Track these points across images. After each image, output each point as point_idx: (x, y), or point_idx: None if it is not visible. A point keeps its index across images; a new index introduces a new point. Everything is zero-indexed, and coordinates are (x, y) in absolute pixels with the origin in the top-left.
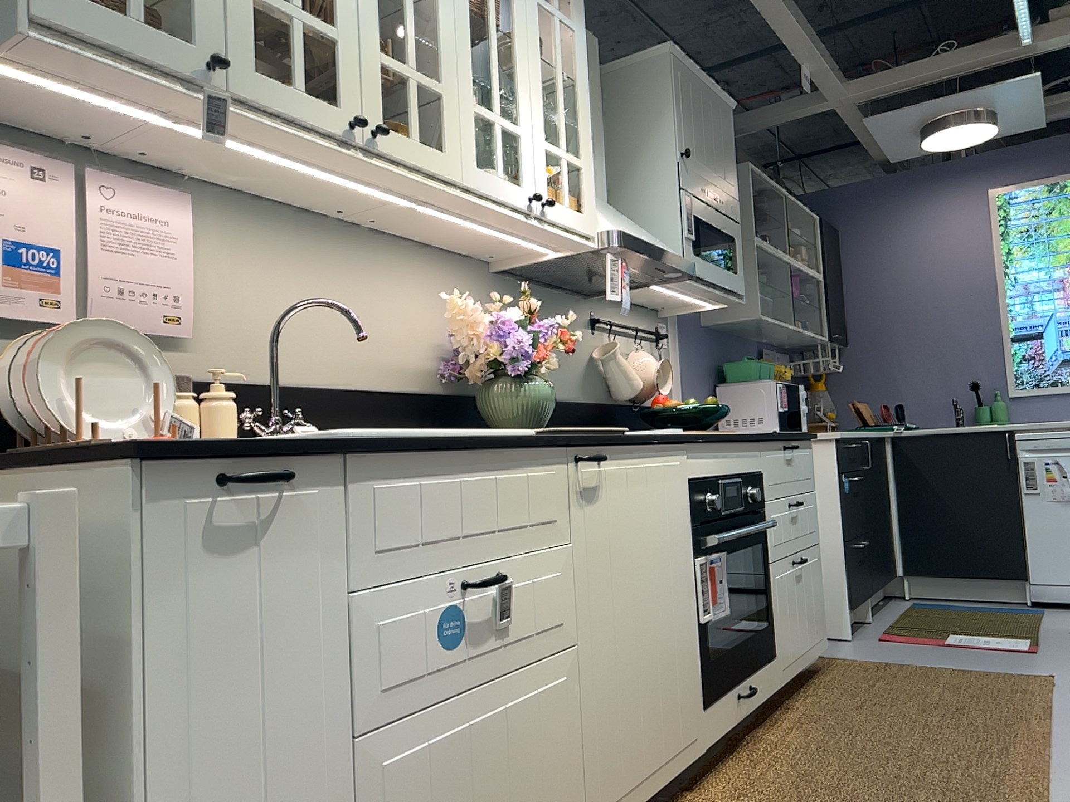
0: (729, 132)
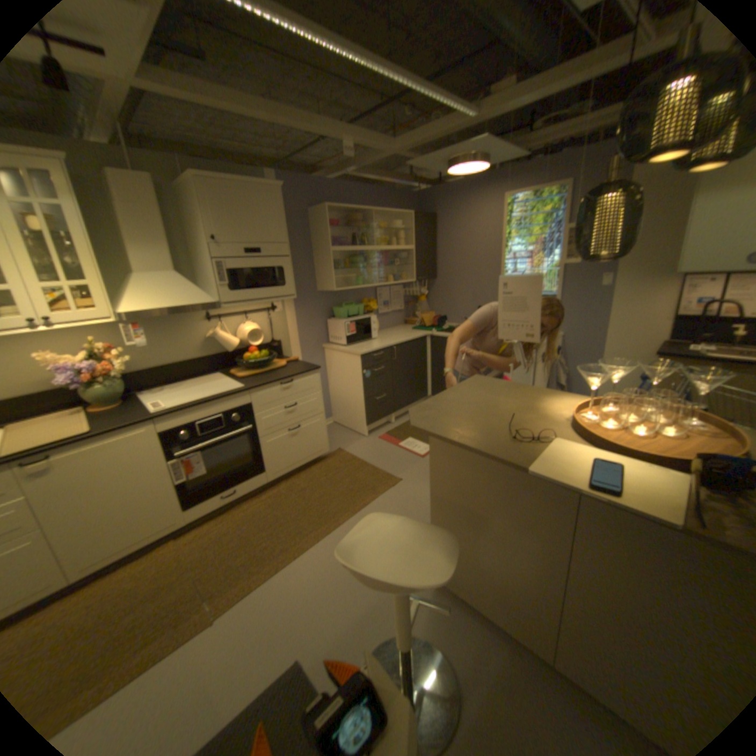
0: (273, 203)
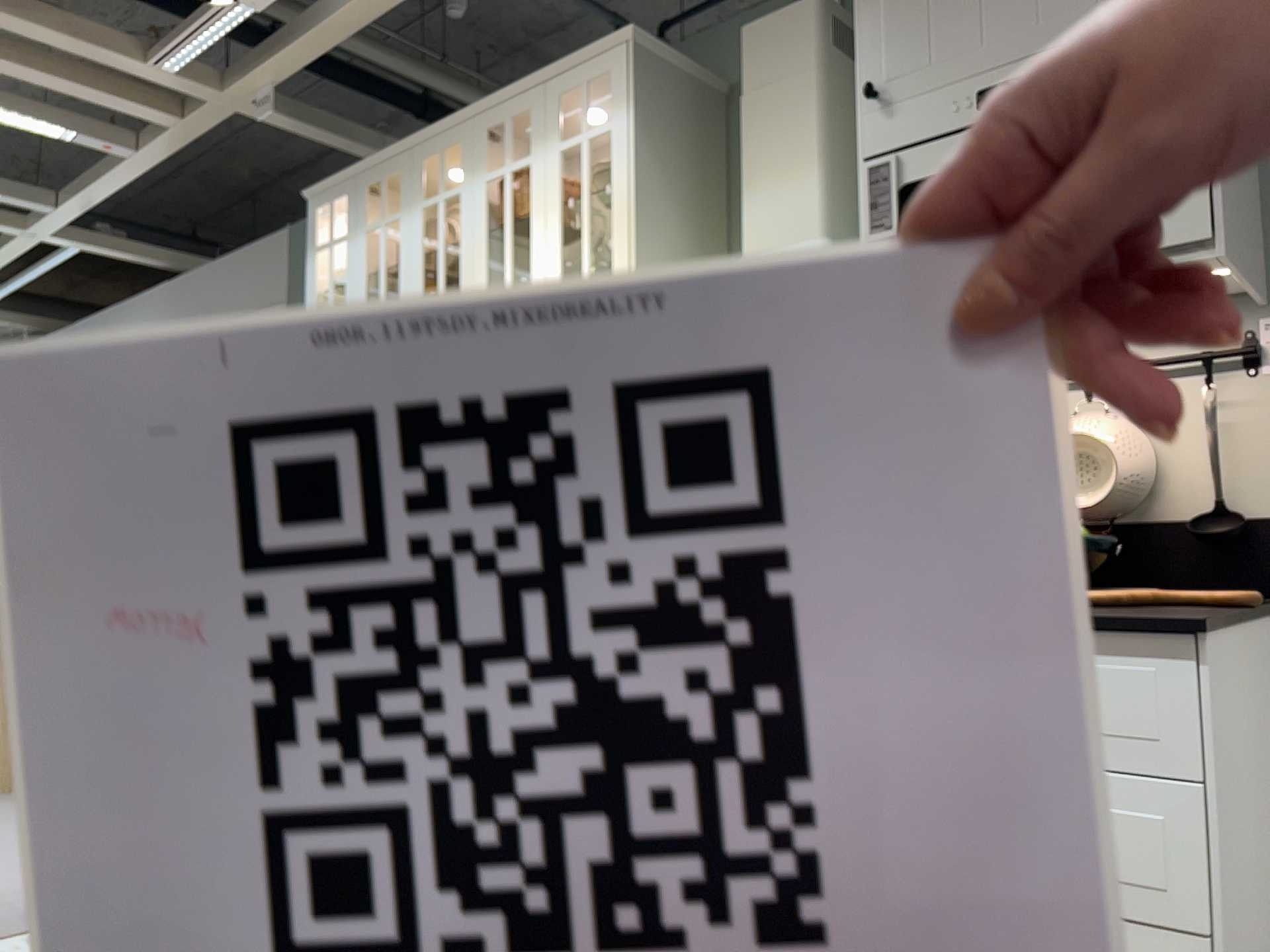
0: None
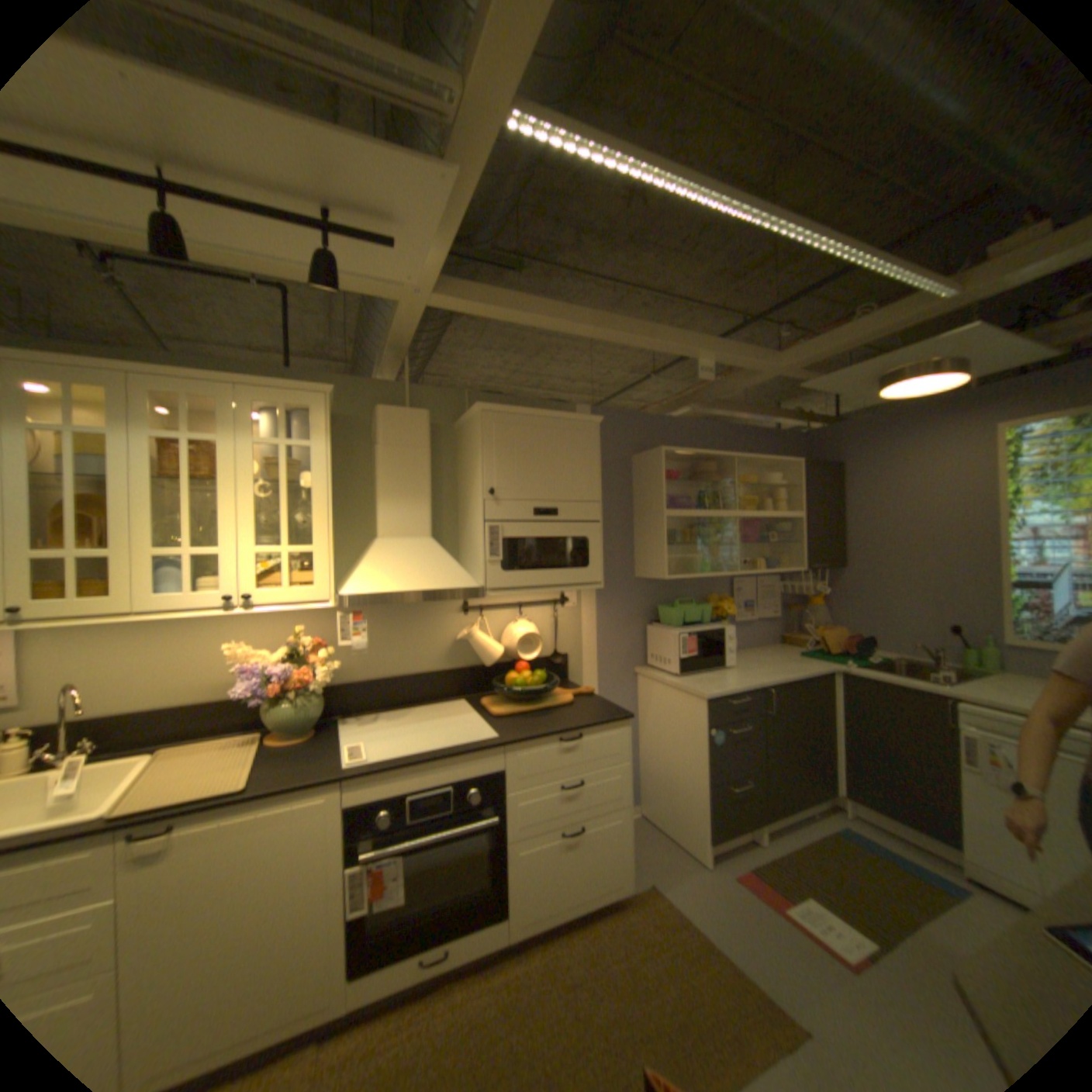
0: (584, 446)
